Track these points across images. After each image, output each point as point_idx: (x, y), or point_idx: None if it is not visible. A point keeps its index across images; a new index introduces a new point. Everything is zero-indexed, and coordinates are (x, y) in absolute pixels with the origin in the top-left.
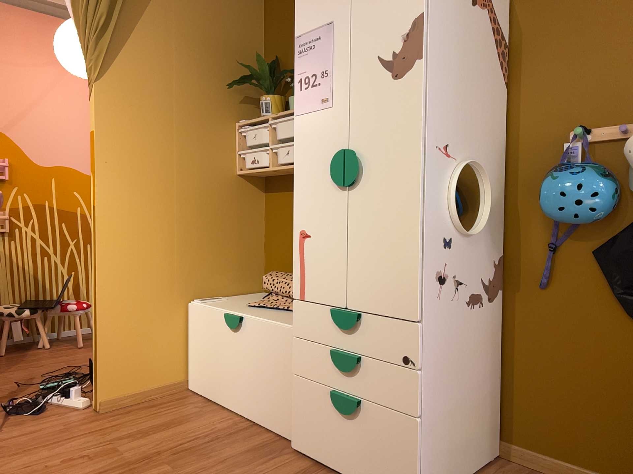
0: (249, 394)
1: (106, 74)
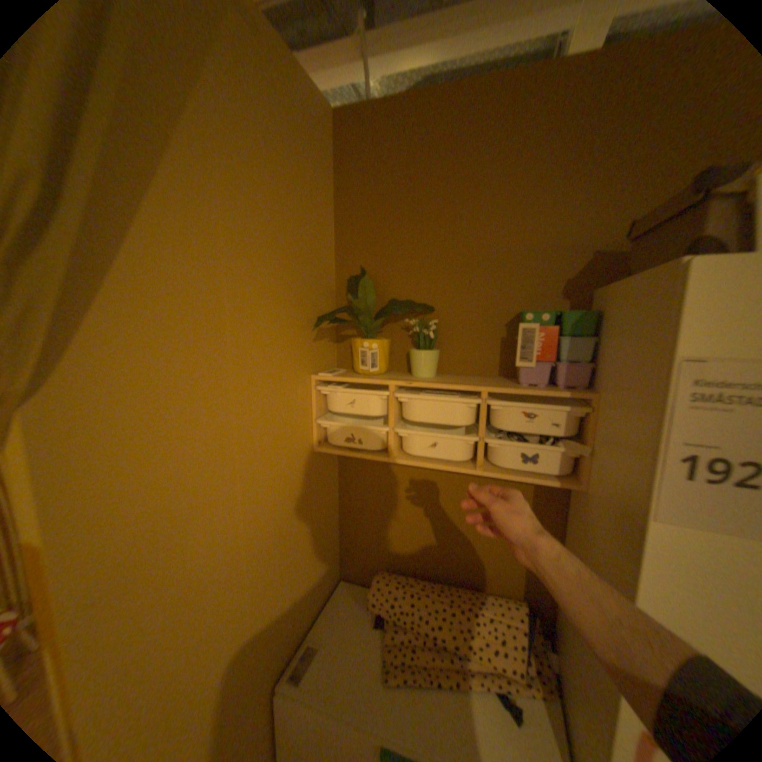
0: None
1: (59, 364)
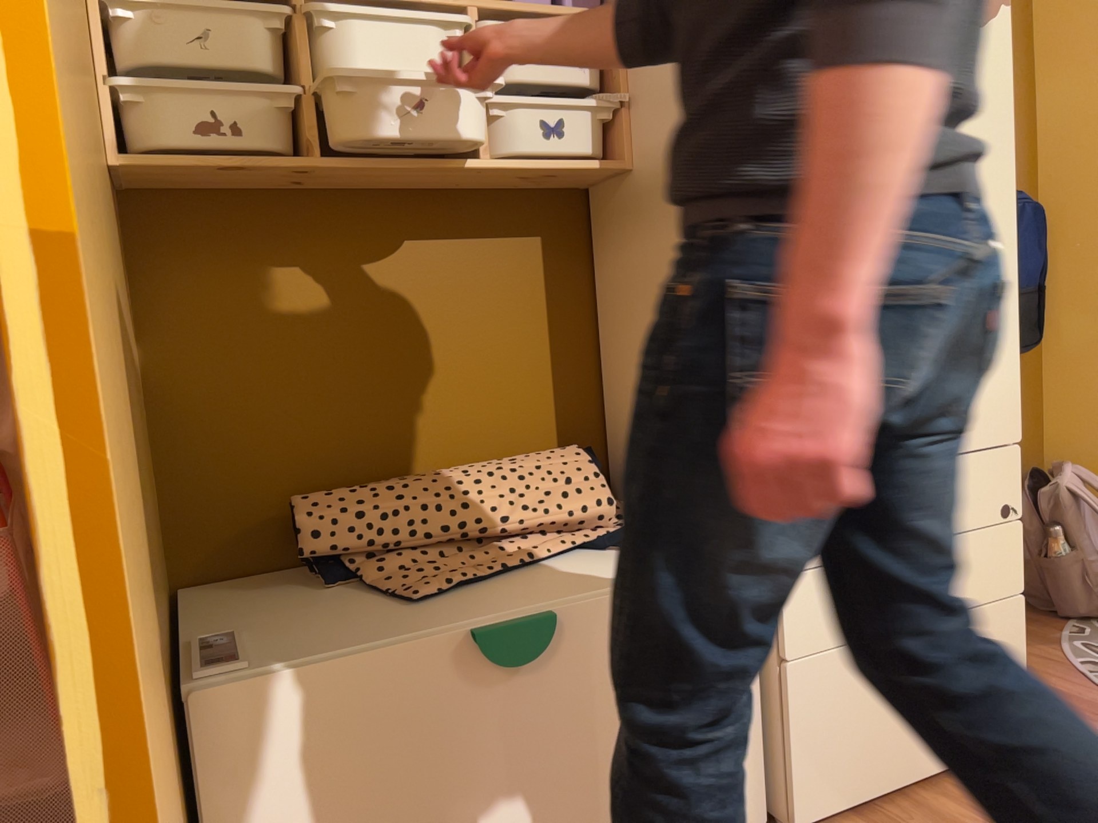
0: (599, 817)
1: None
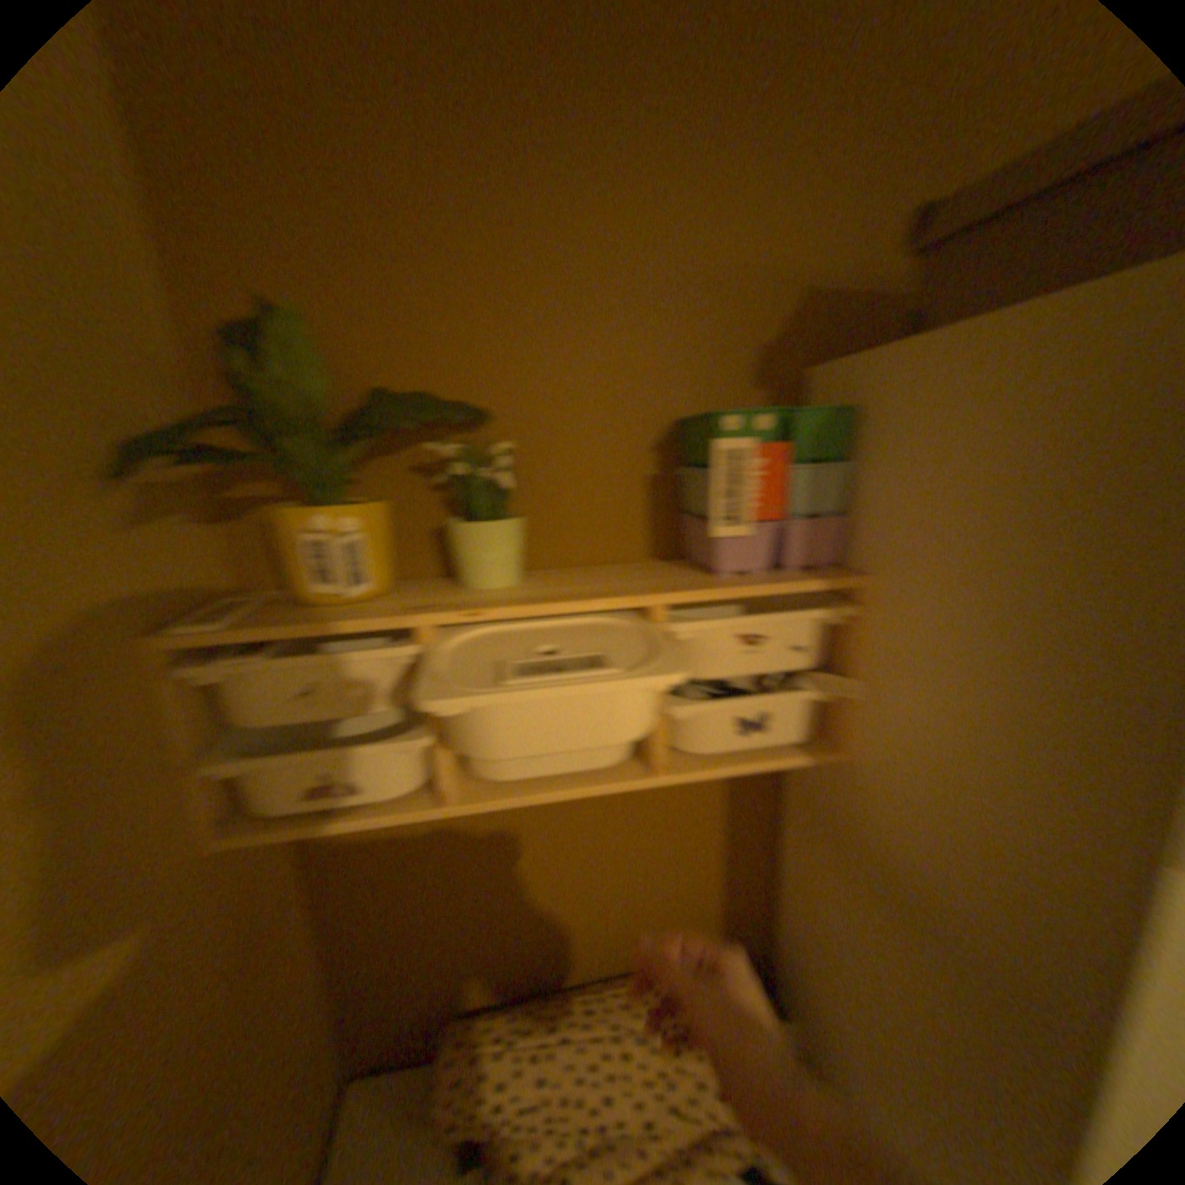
0: None
1: None
